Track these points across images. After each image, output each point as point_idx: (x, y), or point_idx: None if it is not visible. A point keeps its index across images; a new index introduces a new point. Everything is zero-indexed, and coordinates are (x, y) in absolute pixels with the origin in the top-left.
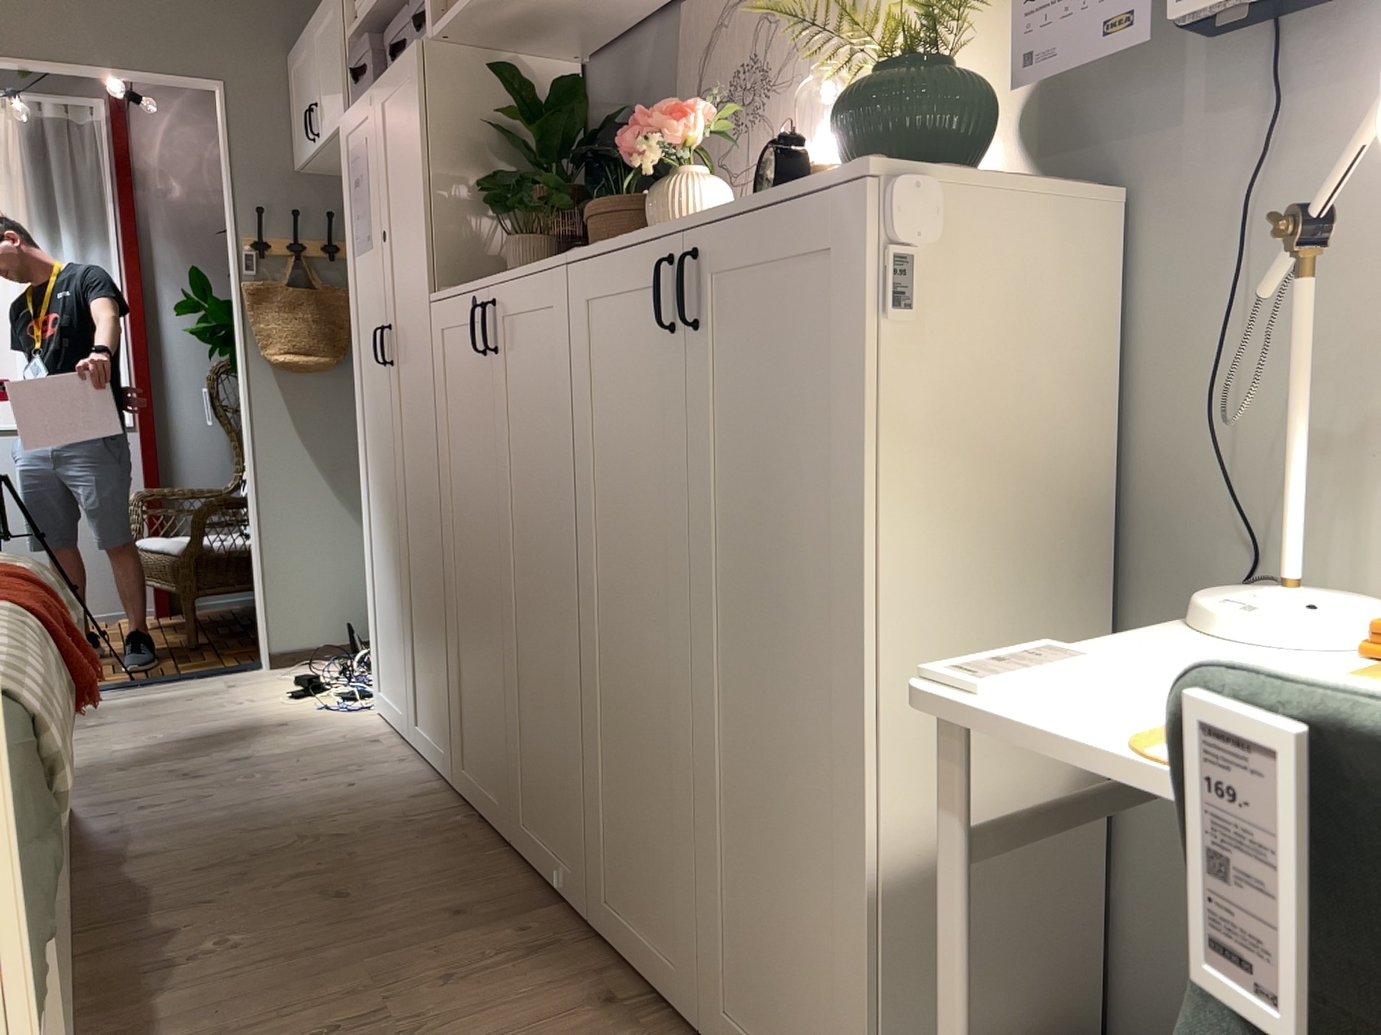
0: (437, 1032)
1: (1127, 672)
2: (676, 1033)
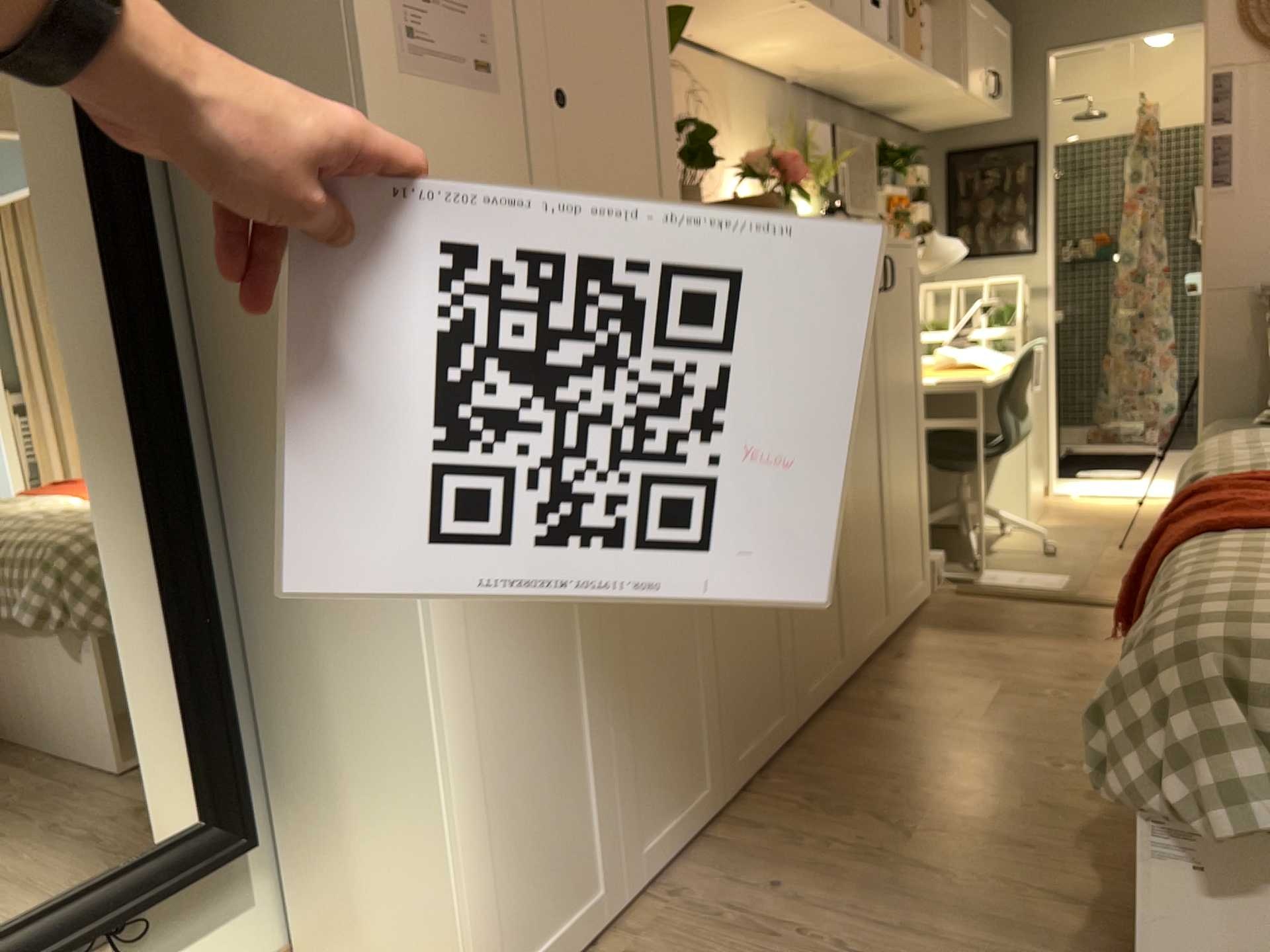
0: (982, 679)
1: (933, 380)
2: (894, 639)
